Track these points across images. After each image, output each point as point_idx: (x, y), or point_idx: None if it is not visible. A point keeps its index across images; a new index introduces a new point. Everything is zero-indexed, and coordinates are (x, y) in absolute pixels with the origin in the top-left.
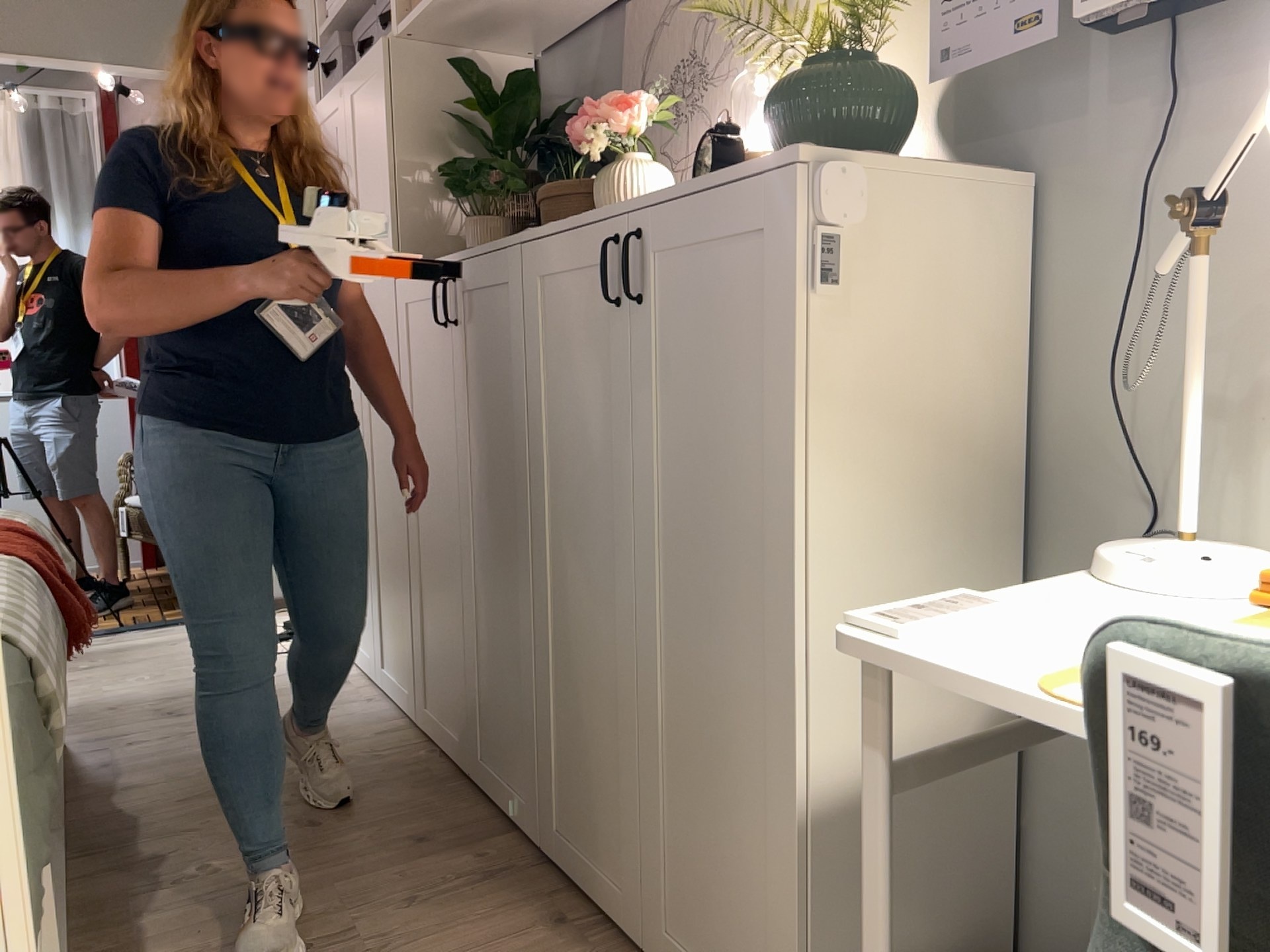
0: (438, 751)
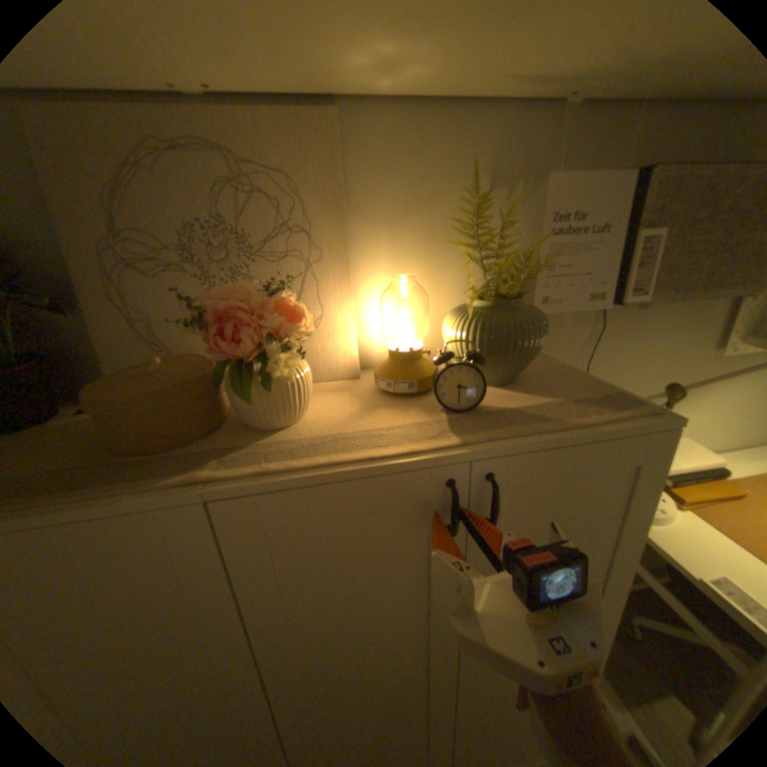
0: None
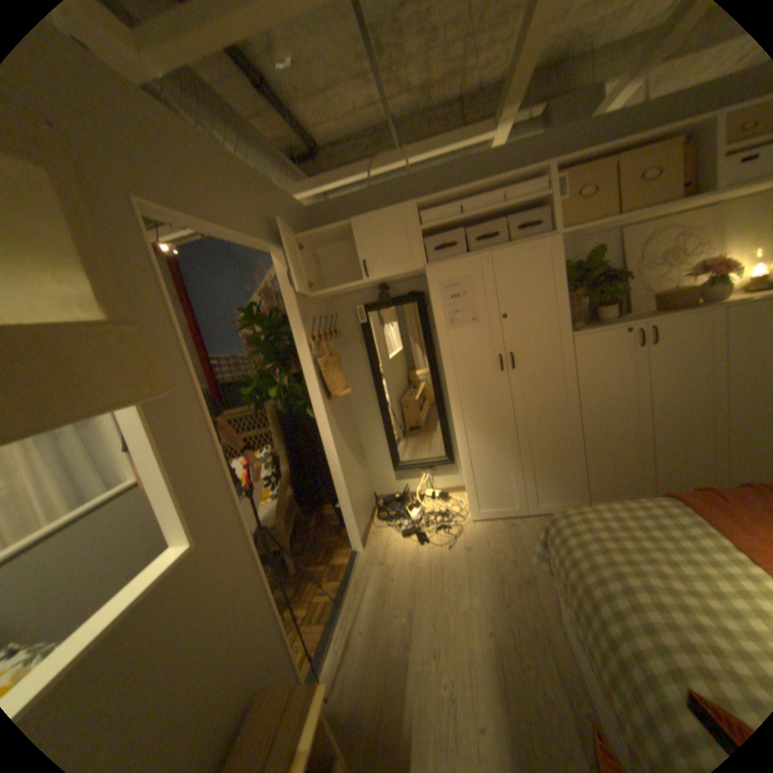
0: None
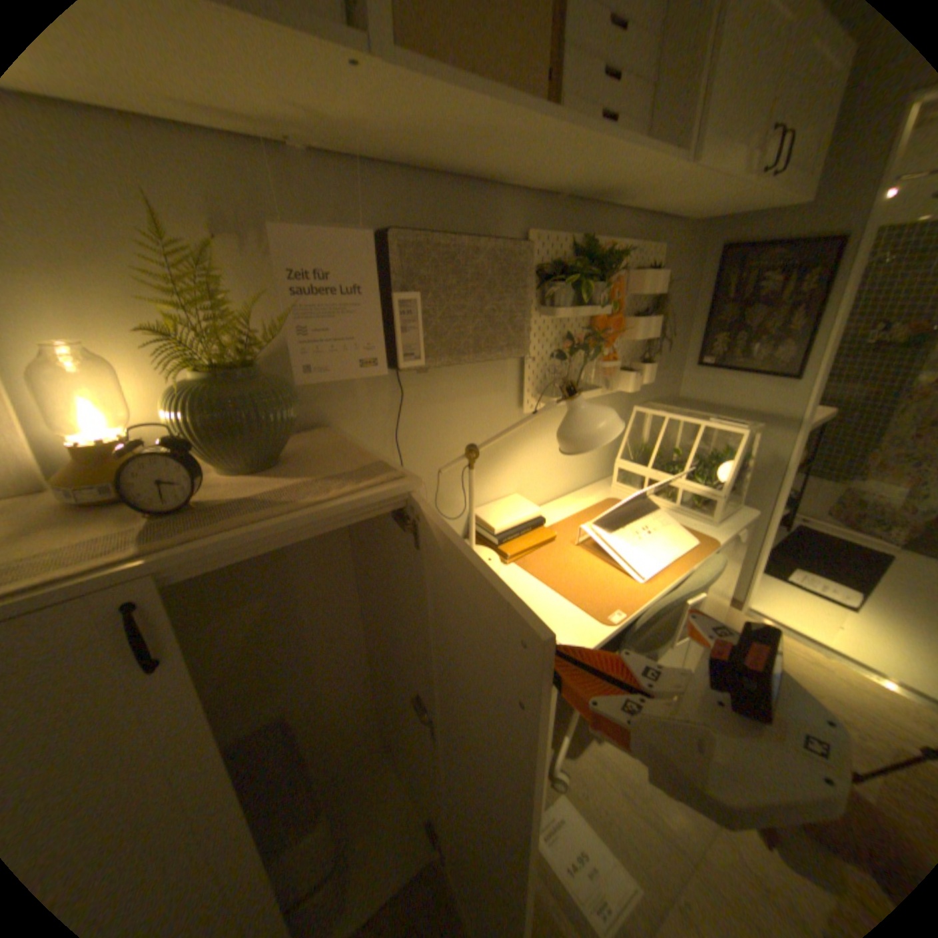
0: None
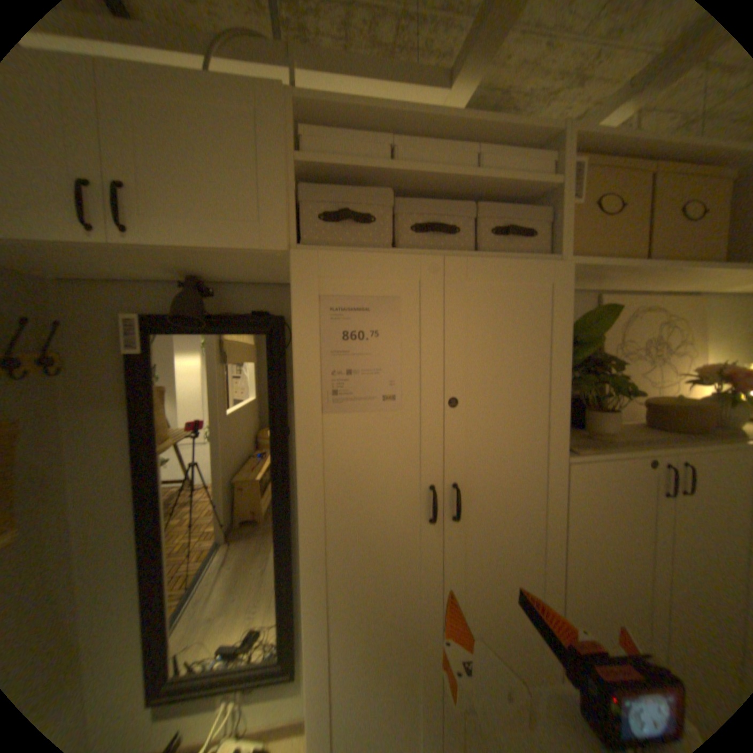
0: None
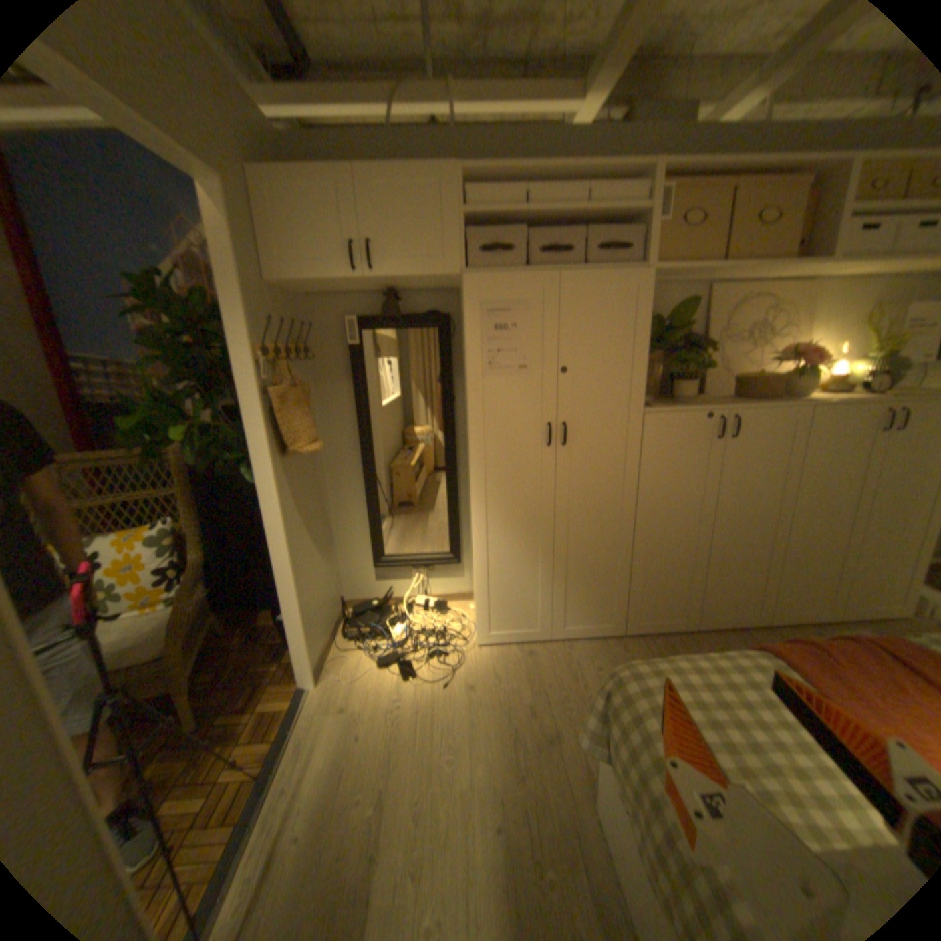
0: (656, 636)
